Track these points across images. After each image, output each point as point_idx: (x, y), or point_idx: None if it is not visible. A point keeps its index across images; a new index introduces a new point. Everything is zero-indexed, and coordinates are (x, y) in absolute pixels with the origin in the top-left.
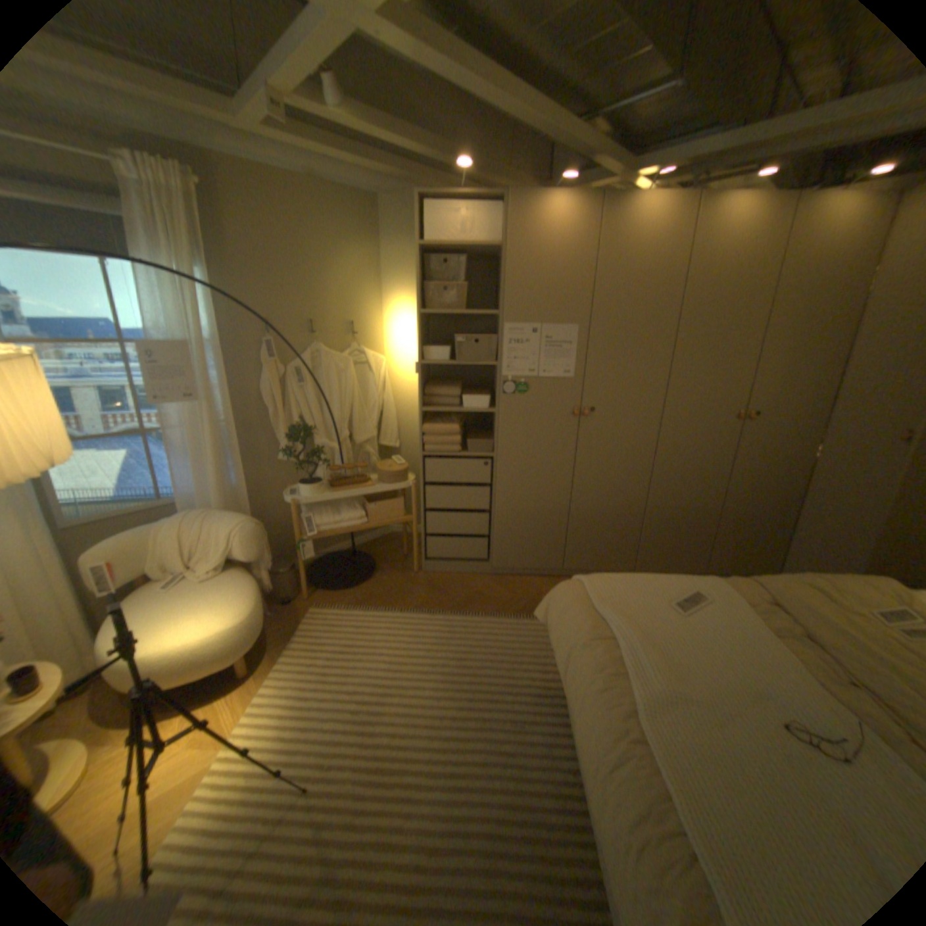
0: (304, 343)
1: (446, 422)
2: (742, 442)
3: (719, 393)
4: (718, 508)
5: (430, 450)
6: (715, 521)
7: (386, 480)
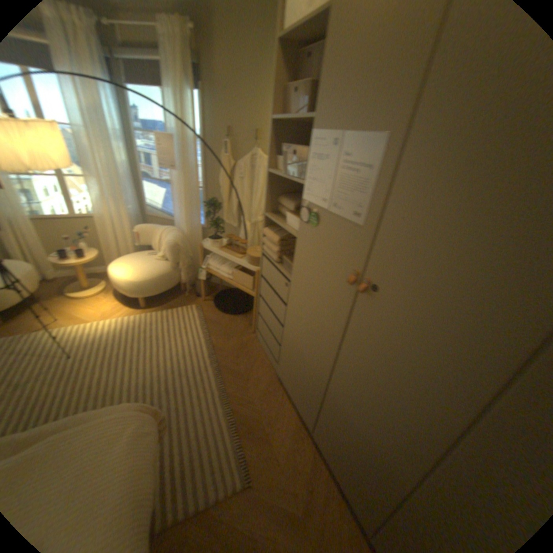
0: (250, 146)
1: (281, 232)
2: None
3: None
4: None
5: (264, 250)
6: None
7: (247, 259)
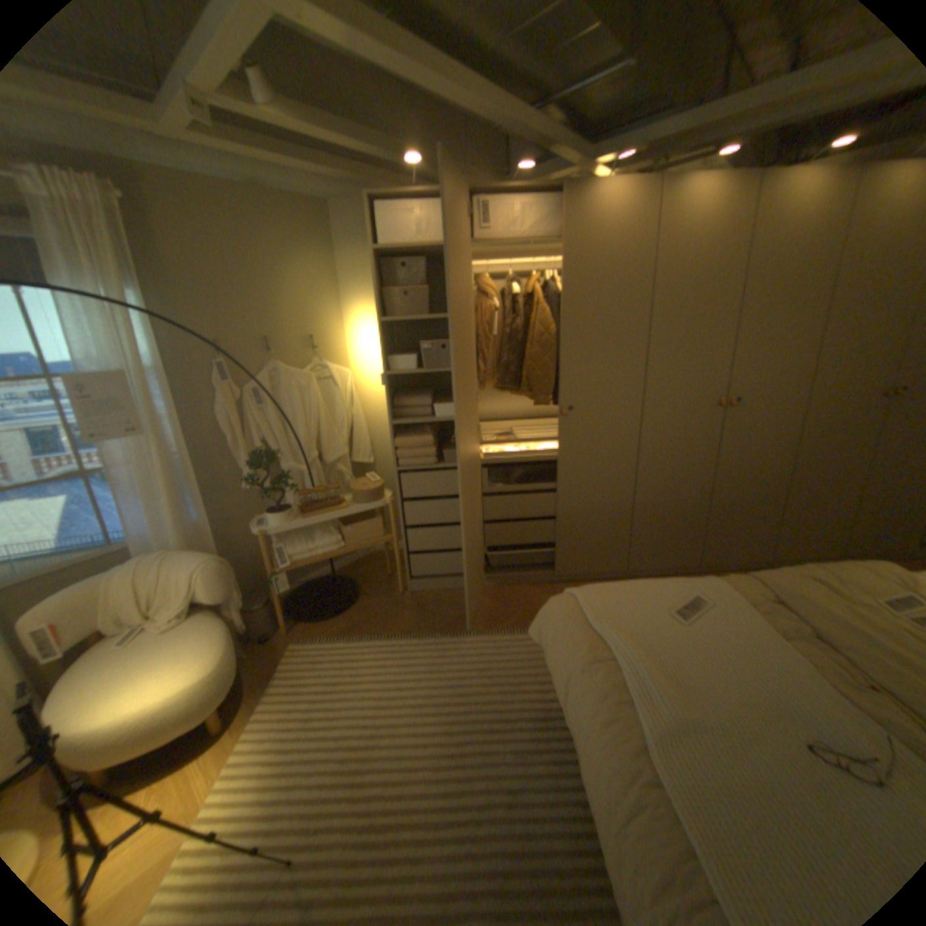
0: (260, 361)
1: (420, 433)
2: (725, 430)
3: (699, 382)
4: (707, 499)
5: (405, 464)
6: (705, 513)
7: (361, 499)
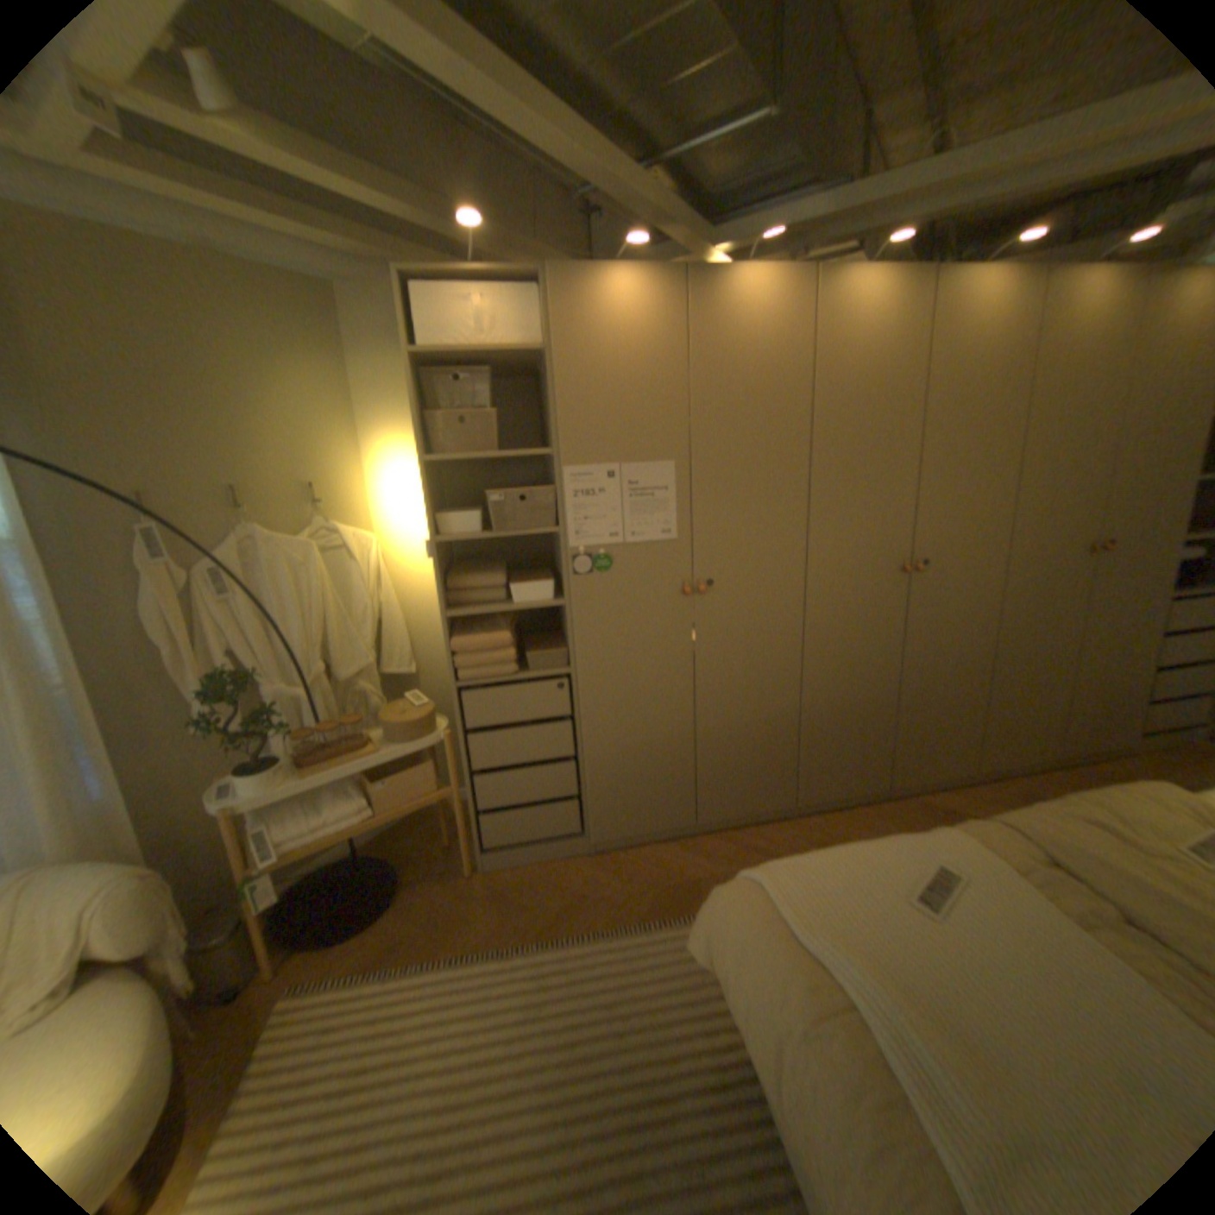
0: (223, 525)
1: (489, 629)
2: (912, 604)
3: (876, 541)
4: (894, 698)
5: (468, 678)
6: (892, 718)
7: (398, 737)
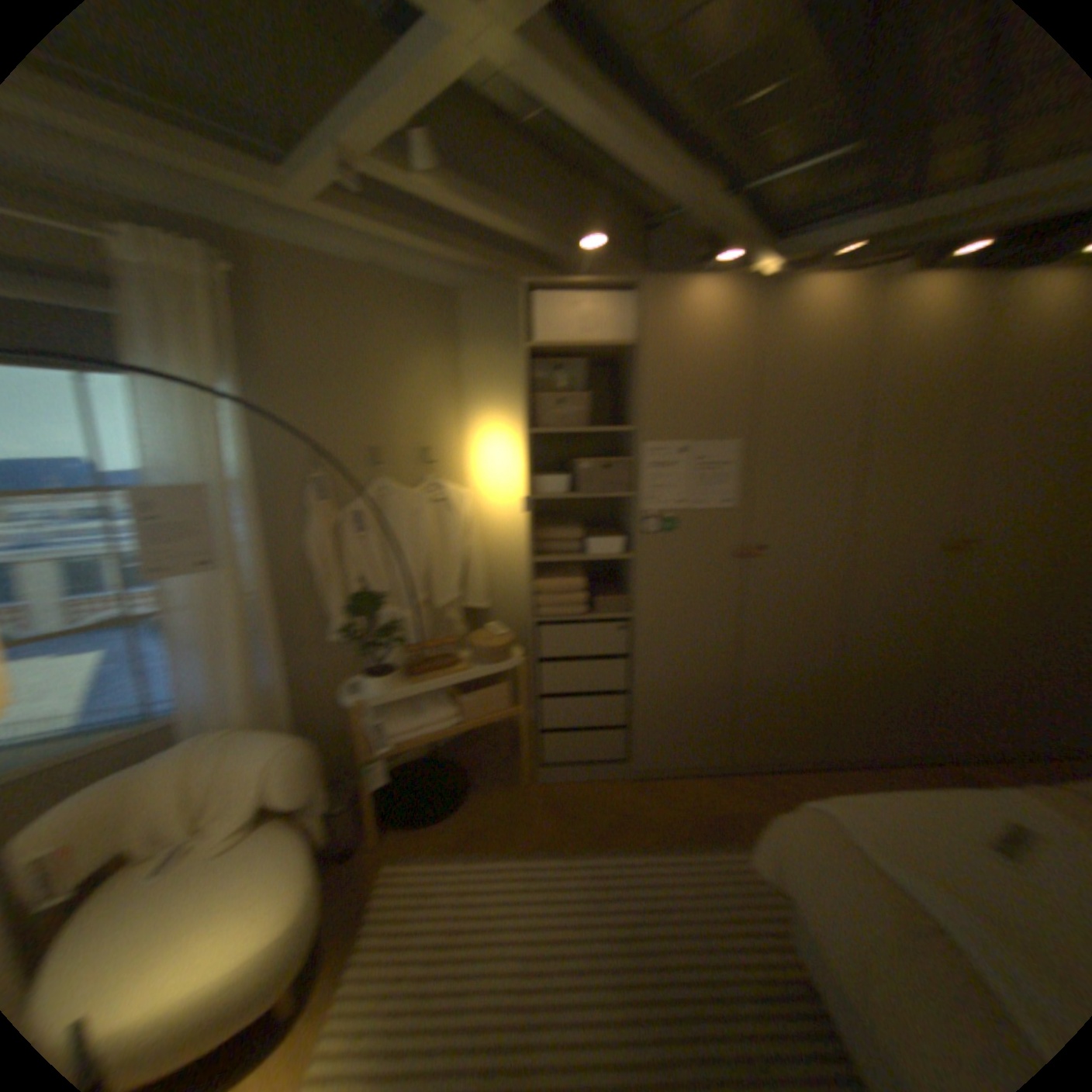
0: (371, 476)
1: (569, 573)
2: (957, 579)
3: (926, 518)
4: (934, 667)
5: (549, 613)
6: (931, 686)
7: (489, 657)
